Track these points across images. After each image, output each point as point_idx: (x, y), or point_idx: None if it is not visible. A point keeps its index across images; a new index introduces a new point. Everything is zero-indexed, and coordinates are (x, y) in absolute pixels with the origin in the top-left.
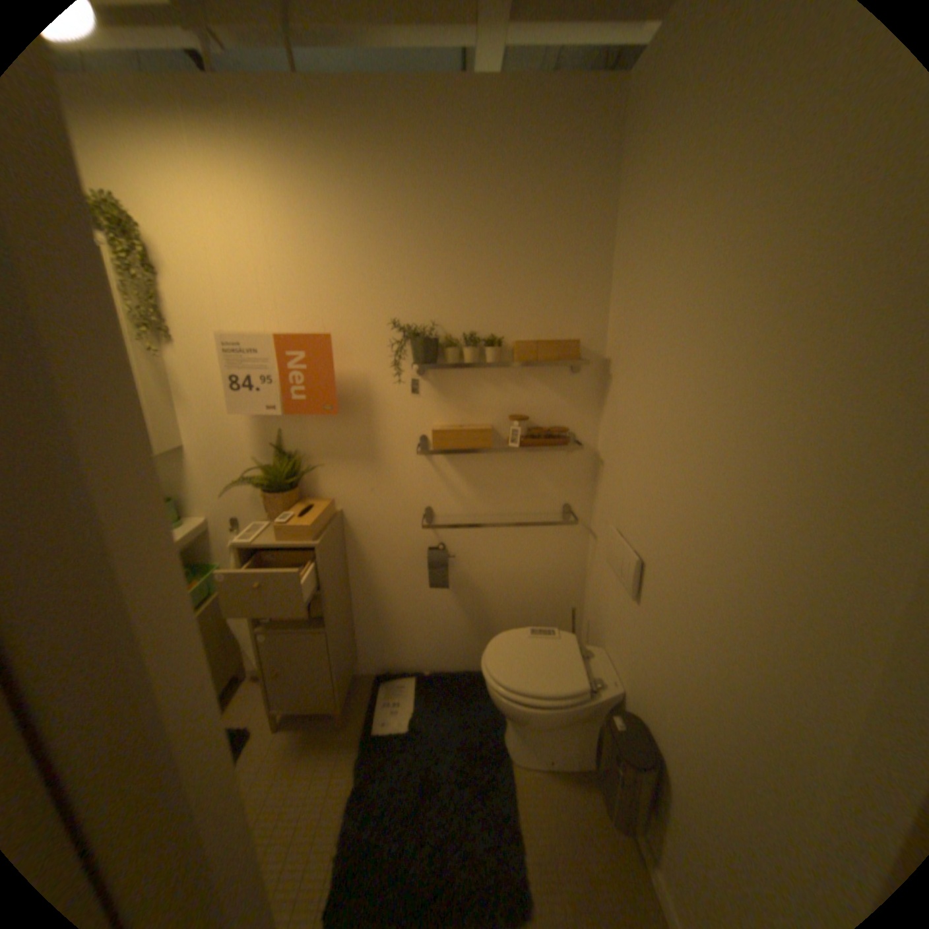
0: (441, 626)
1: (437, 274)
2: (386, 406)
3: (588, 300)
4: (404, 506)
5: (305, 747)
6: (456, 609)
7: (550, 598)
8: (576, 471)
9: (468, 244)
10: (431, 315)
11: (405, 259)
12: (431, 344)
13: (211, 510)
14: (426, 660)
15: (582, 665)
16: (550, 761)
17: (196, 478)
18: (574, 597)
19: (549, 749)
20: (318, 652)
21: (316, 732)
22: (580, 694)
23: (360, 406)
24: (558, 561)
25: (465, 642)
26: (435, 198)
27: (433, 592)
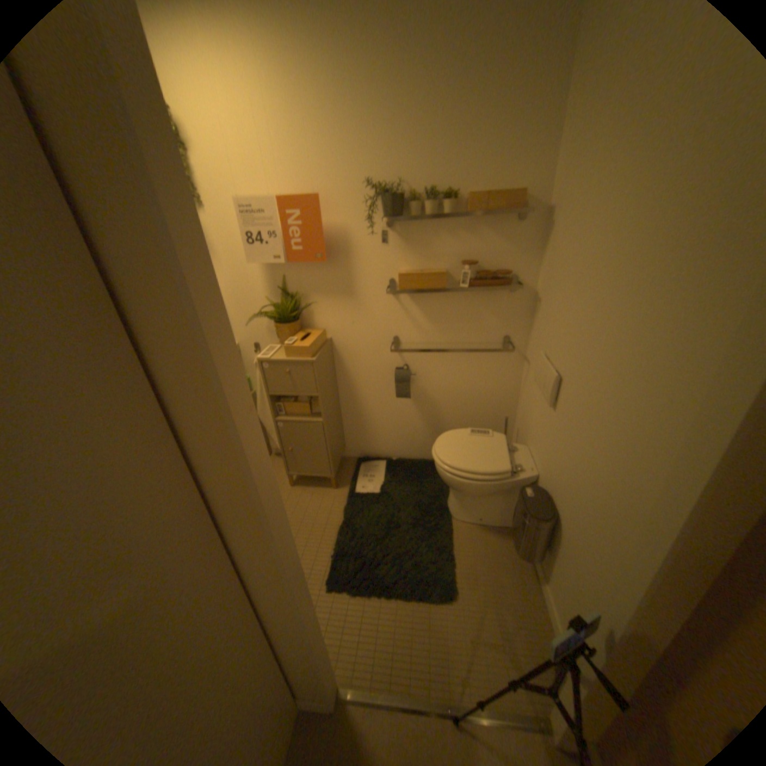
0: (405, 427)
1: (403, 133)
2: (363, 255)
3: (538, 149)
4: (377, 336)
5: (312, 496)
6: (416, 415)
7: (489, 410)
8: (517, 308)
9: (431, 102)
10: (398, 173)
11: (376, 122)
12: (397, 199)
13: (241, 337)
14: (394, 449)
15: (507, 455)
16: (479, 518)
17: (230, 314)
18: (509, 410)
19: (479, 510)
20: (319, 436)
21: (319, 488)
22: (503, 473)
23: (343, 256)
24: (497, 382)
25: (423, 439)
26: (402, 58)
27: (399, 402)
